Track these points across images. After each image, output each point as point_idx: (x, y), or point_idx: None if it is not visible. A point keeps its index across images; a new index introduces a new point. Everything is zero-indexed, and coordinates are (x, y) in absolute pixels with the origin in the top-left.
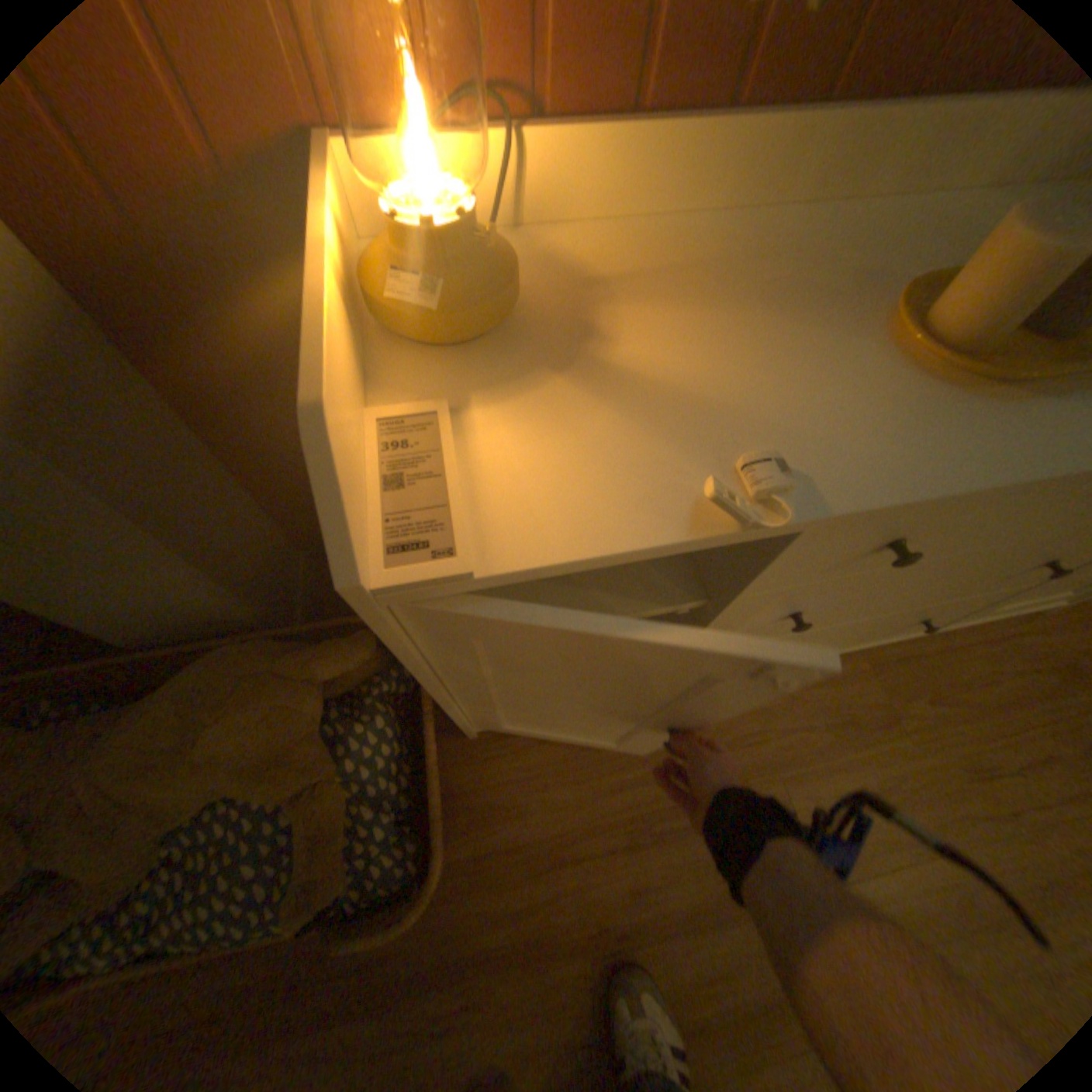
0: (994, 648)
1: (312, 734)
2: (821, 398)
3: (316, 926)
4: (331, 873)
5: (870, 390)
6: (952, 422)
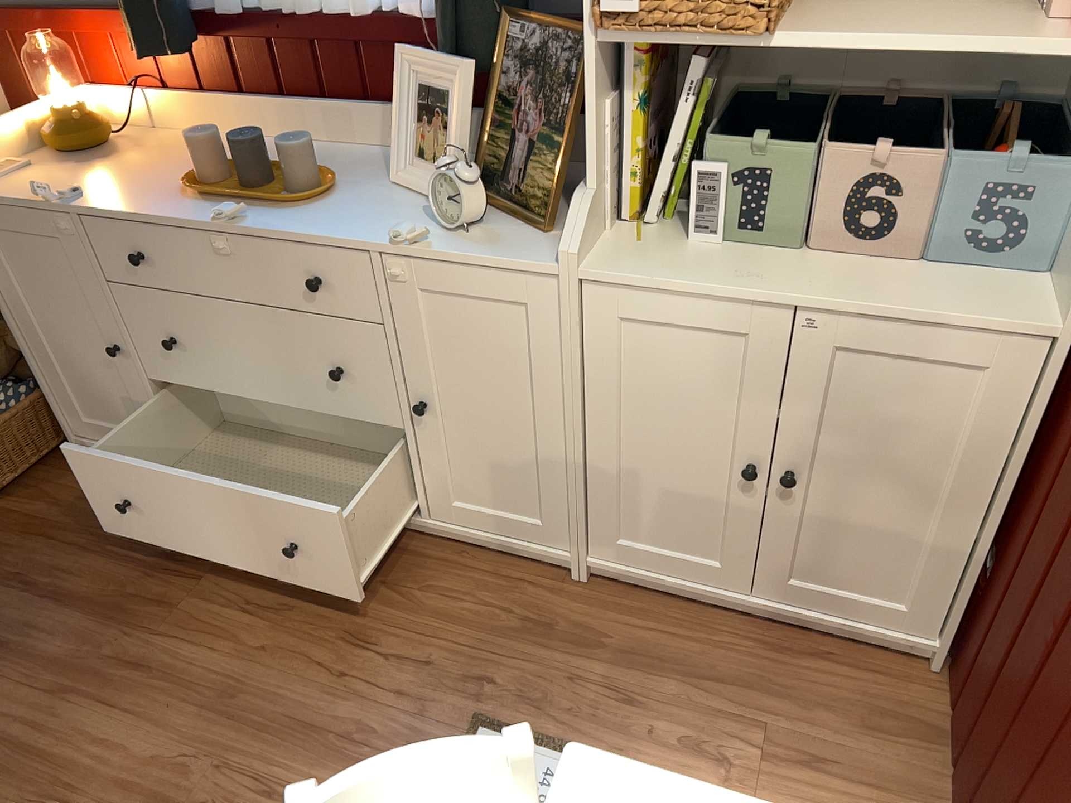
0: (492, 576)
1: None
2: (138, 190)
3: None
4: None
5: (158, 192)
6: (162, 203)
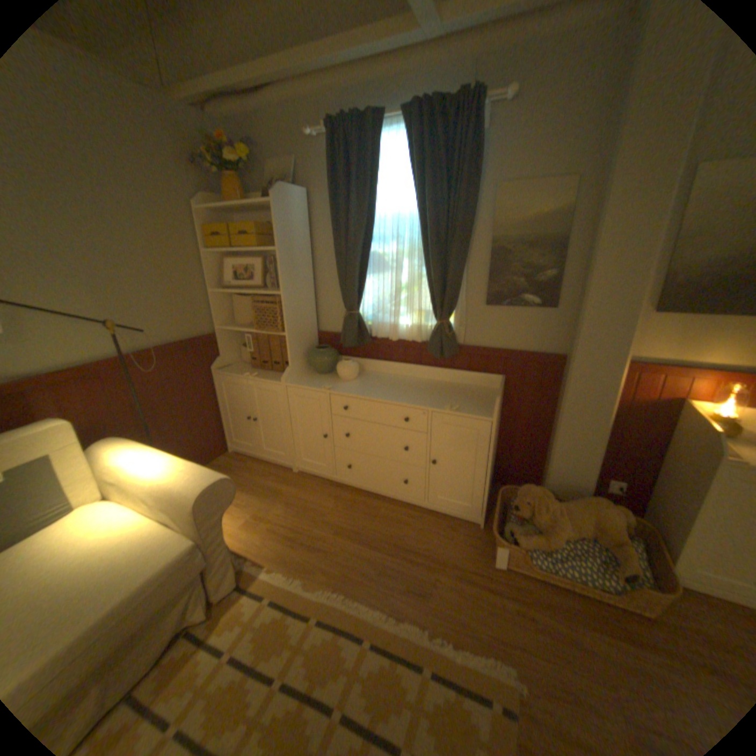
0: None
1: (625, 531)
2: None
3: (631, 582)
4: (638, 568)
5: None
6: None
